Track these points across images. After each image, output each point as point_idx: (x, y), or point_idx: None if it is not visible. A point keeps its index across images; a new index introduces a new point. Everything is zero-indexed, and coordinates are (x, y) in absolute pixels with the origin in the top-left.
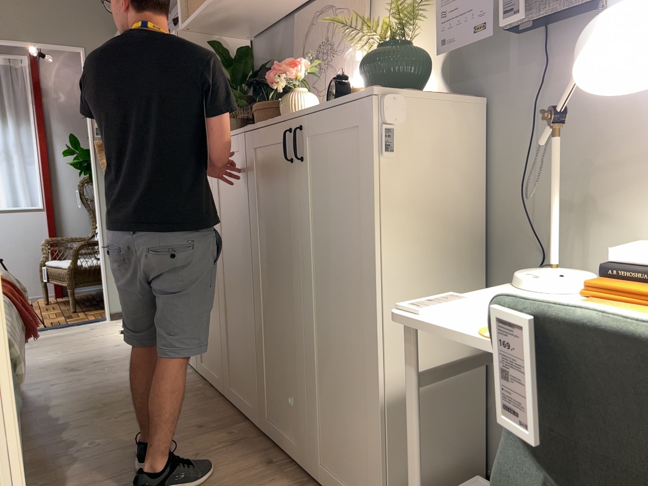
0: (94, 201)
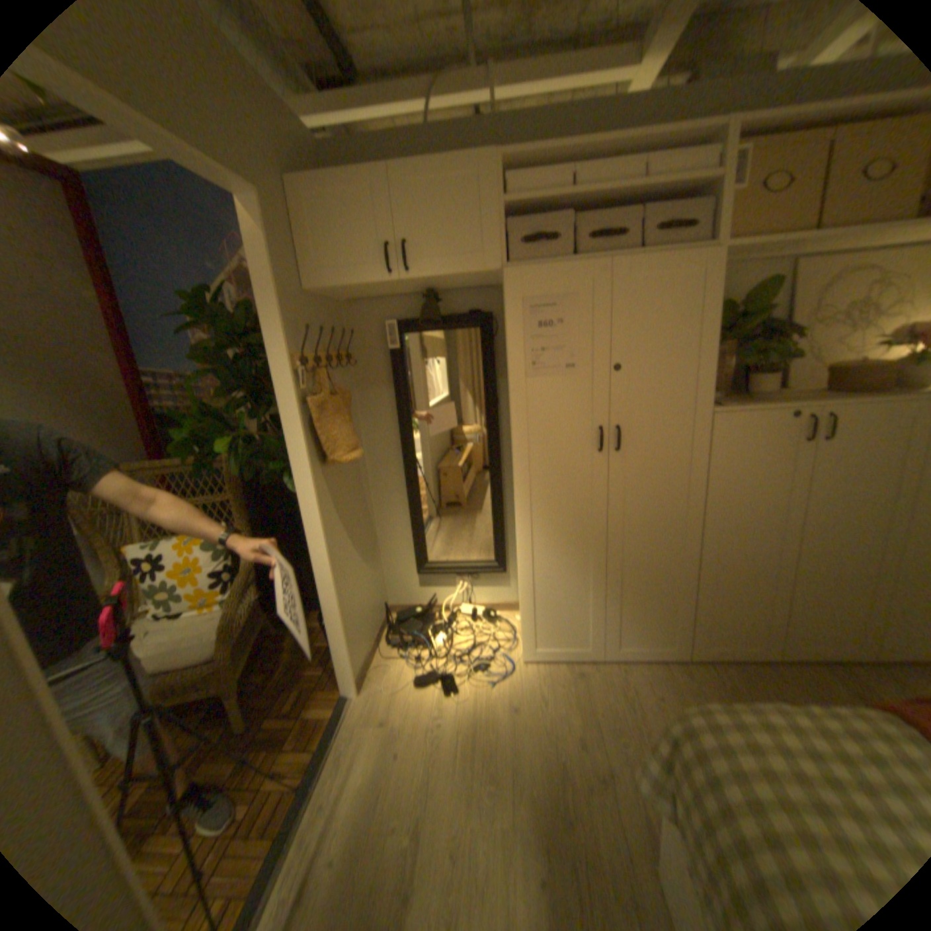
0: (304, 514)
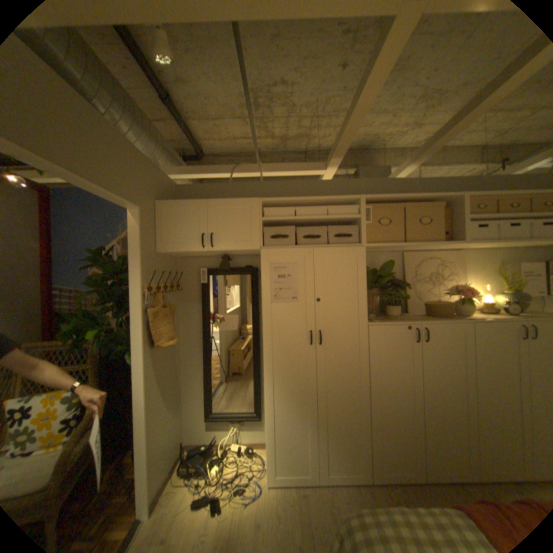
0: (133, 378)
